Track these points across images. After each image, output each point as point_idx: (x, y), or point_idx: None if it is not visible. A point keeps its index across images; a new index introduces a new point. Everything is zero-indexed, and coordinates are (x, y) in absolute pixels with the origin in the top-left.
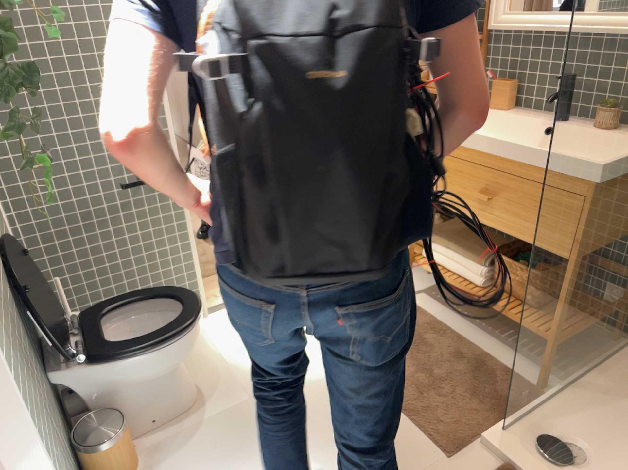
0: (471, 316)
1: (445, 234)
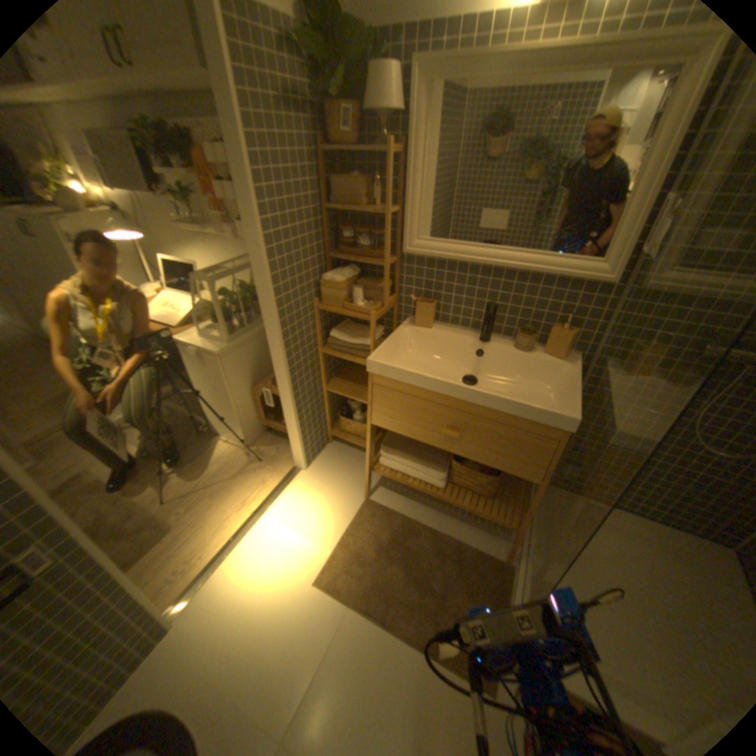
0: (426, 498)
1: (393, 439)
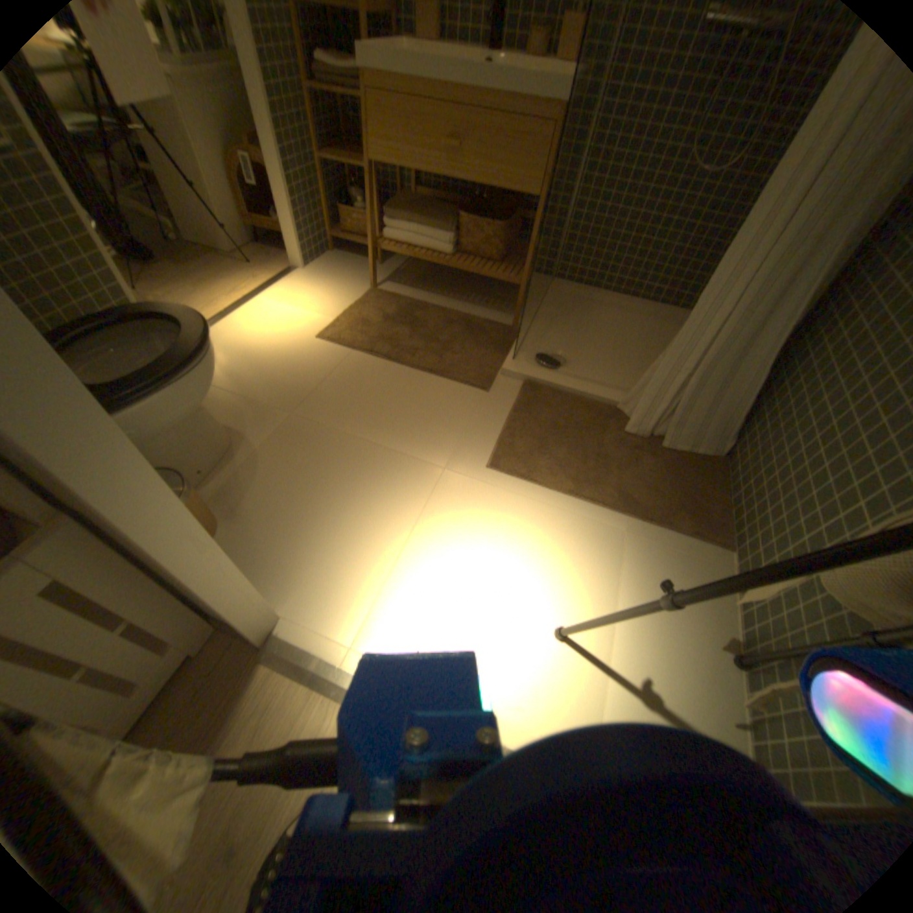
0: (438, 289)
1: (399, 208)
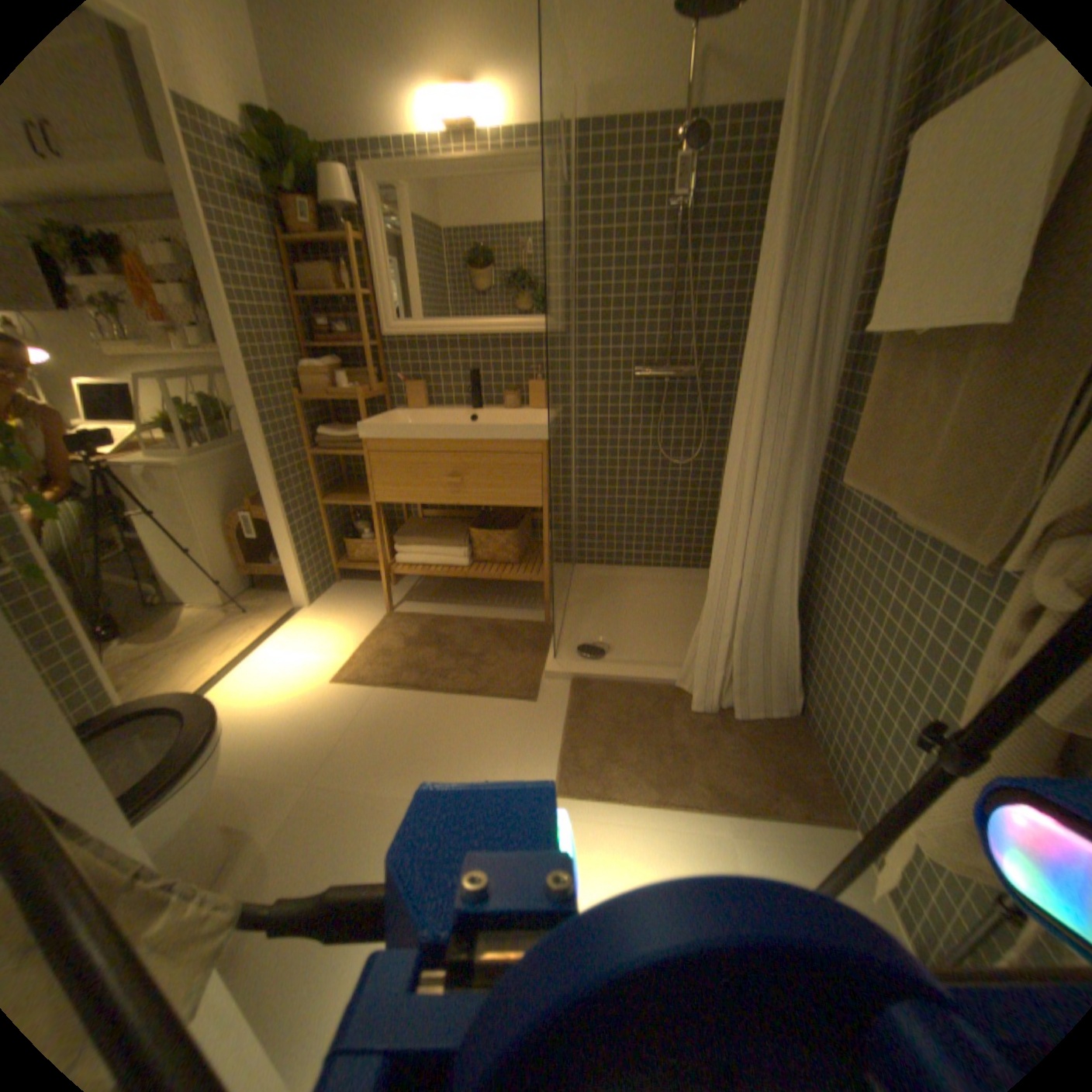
0: (459, 599)
1: (408, 534)
